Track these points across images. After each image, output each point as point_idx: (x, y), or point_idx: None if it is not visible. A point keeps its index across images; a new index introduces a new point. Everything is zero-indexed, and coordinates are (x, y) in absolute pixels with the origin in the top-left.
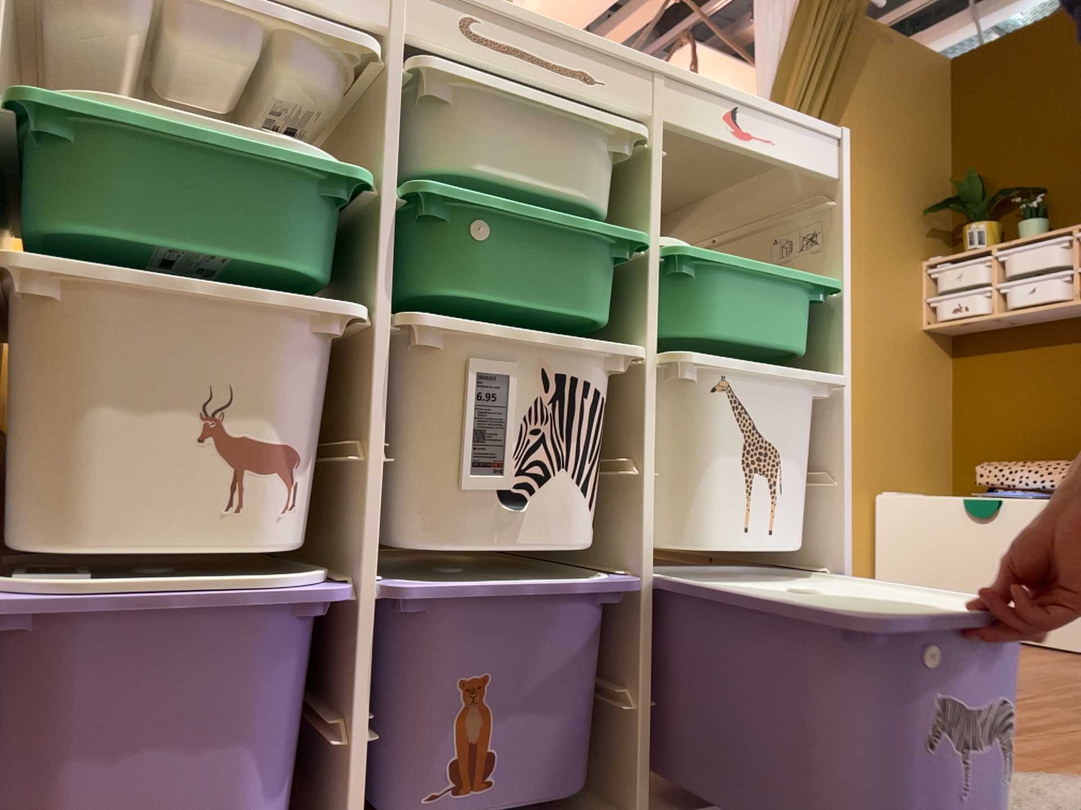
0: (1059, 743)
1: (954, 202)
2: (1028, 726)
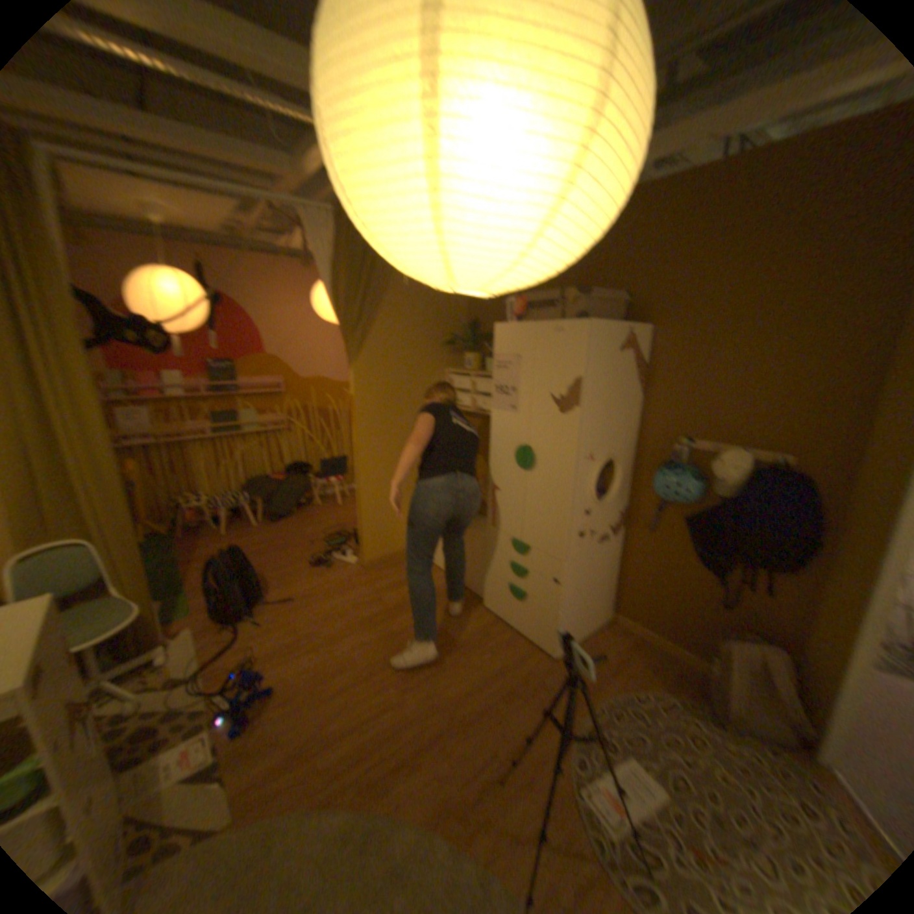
0: (353, 757)
1: (463, 341)
2: (358, 733)
